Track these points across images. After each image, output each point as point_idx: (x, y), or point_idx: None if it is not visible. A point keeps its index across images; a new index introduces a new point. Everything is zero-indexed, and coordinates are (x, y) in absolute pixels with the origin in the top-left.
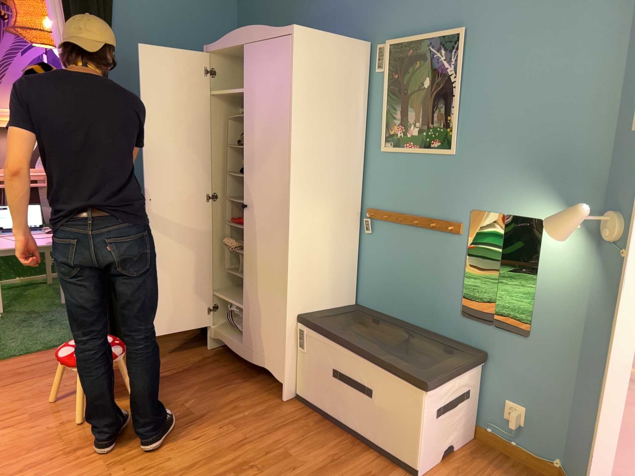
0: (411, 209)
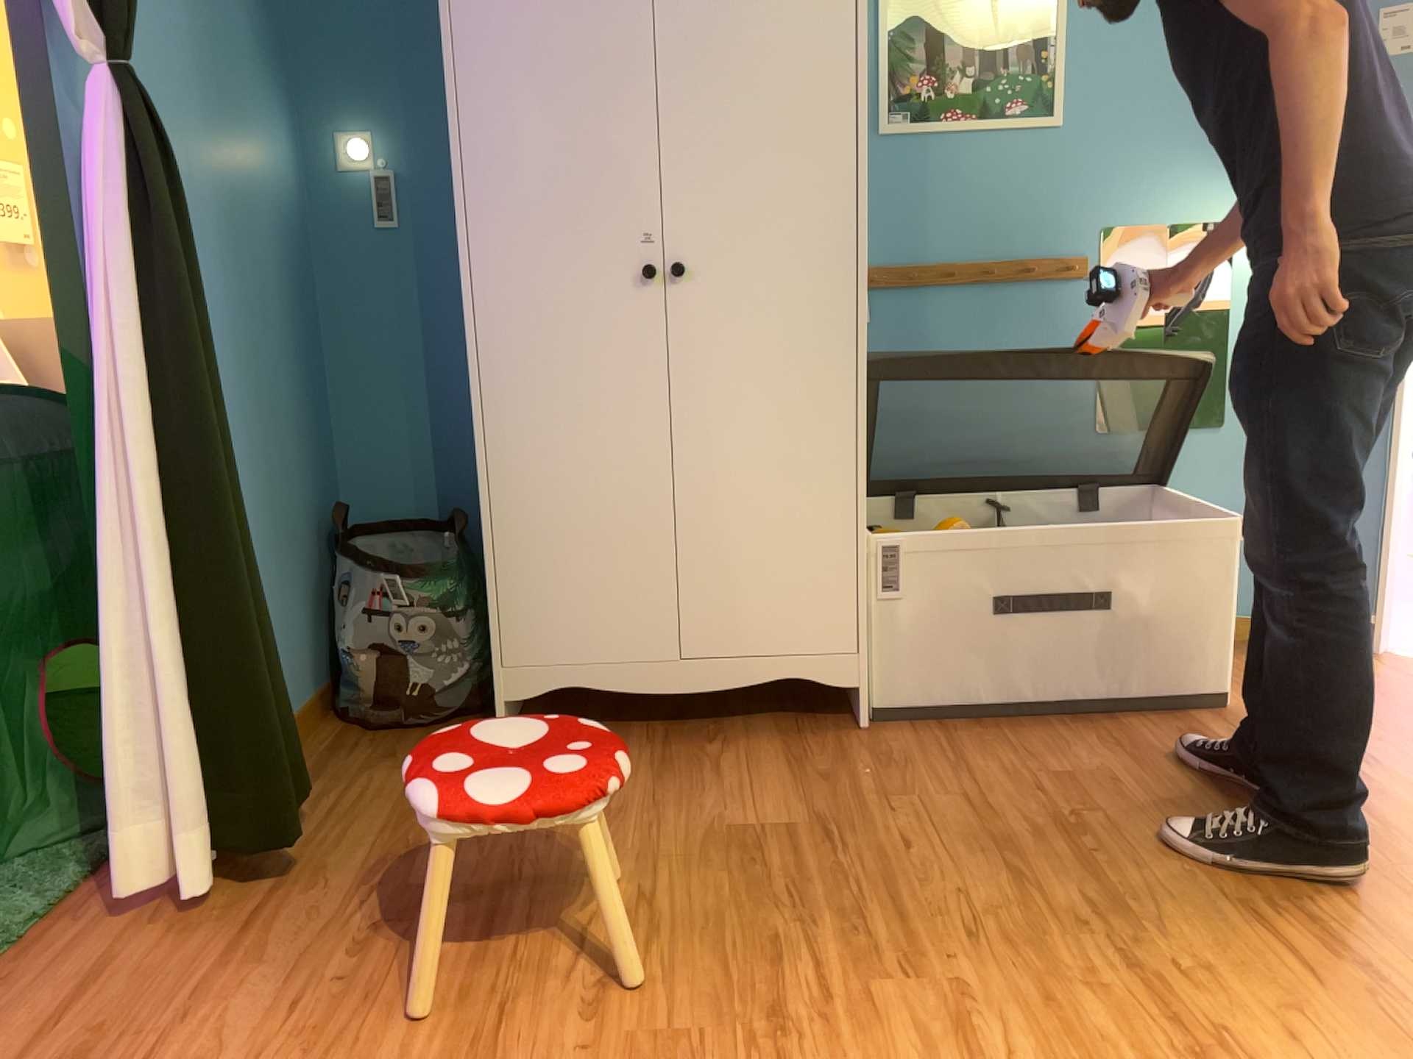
0: (966, 251)
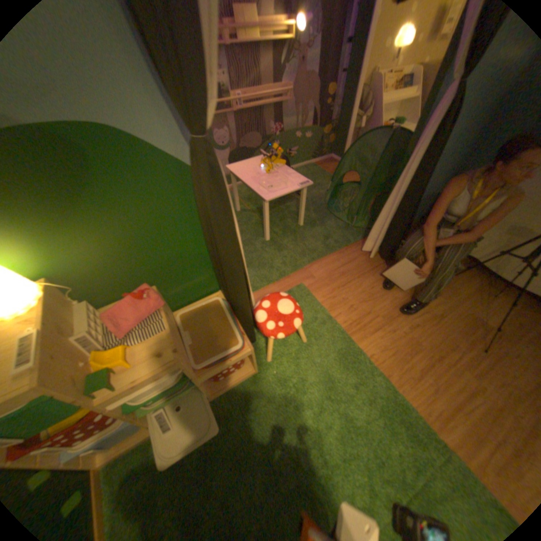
0: None
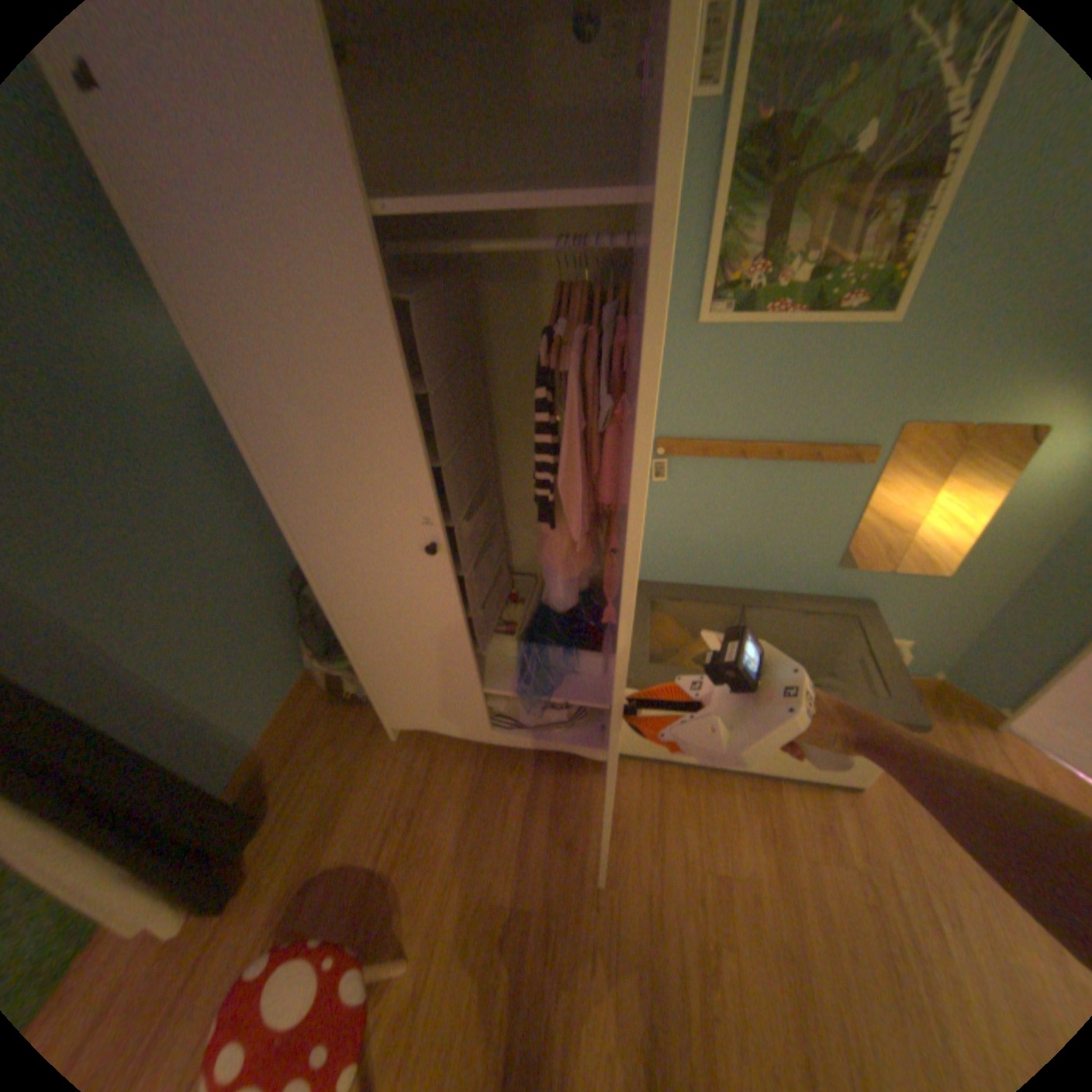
0: (765, 430)
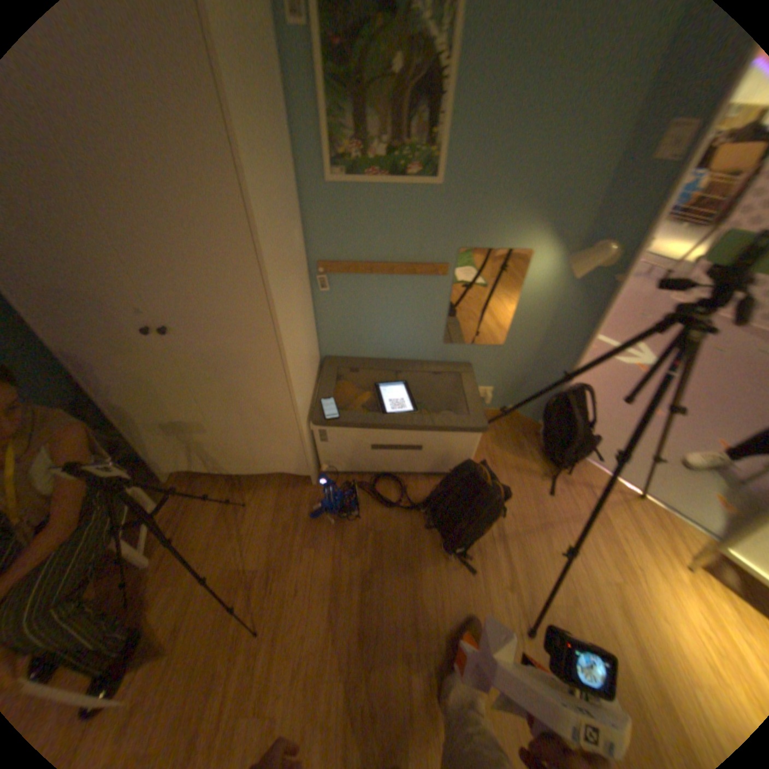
0: (382, 256)
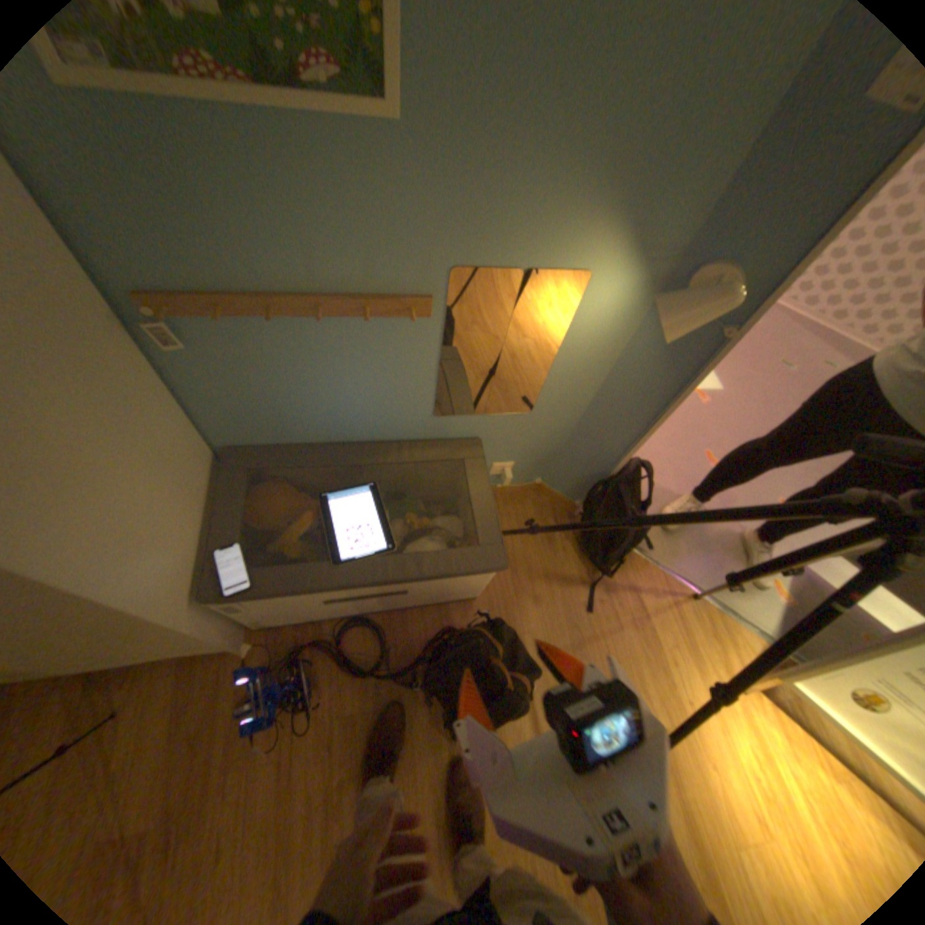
0: (288, 281)
